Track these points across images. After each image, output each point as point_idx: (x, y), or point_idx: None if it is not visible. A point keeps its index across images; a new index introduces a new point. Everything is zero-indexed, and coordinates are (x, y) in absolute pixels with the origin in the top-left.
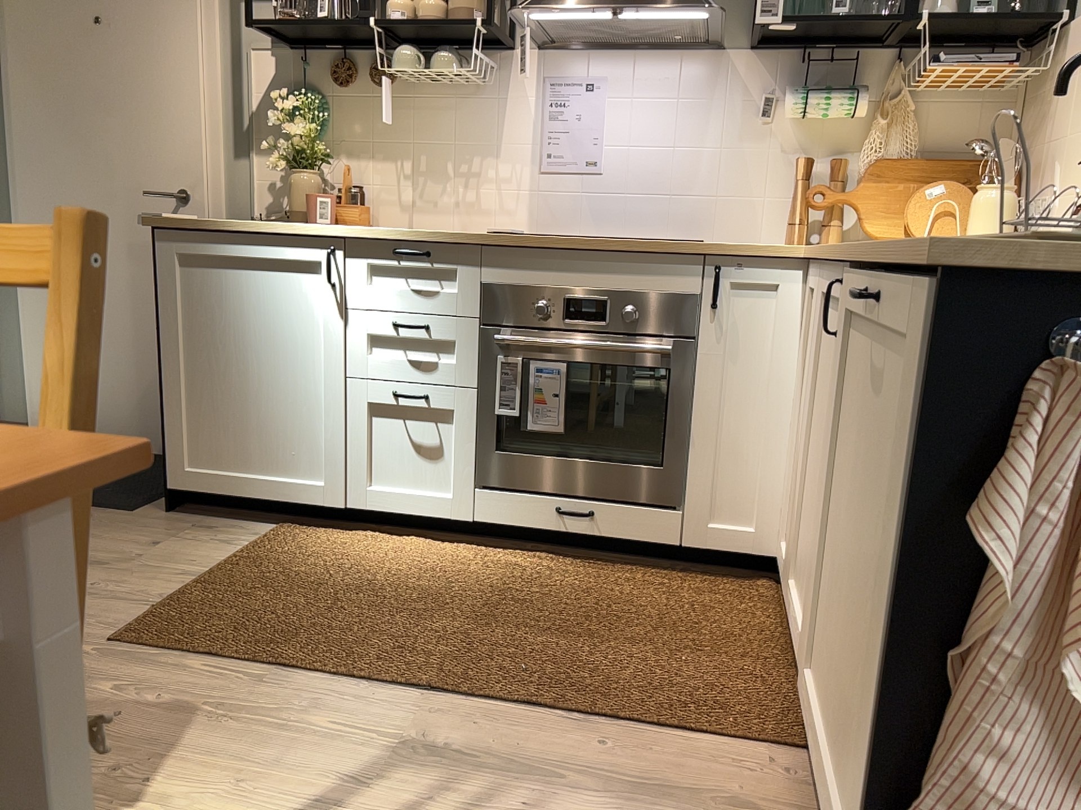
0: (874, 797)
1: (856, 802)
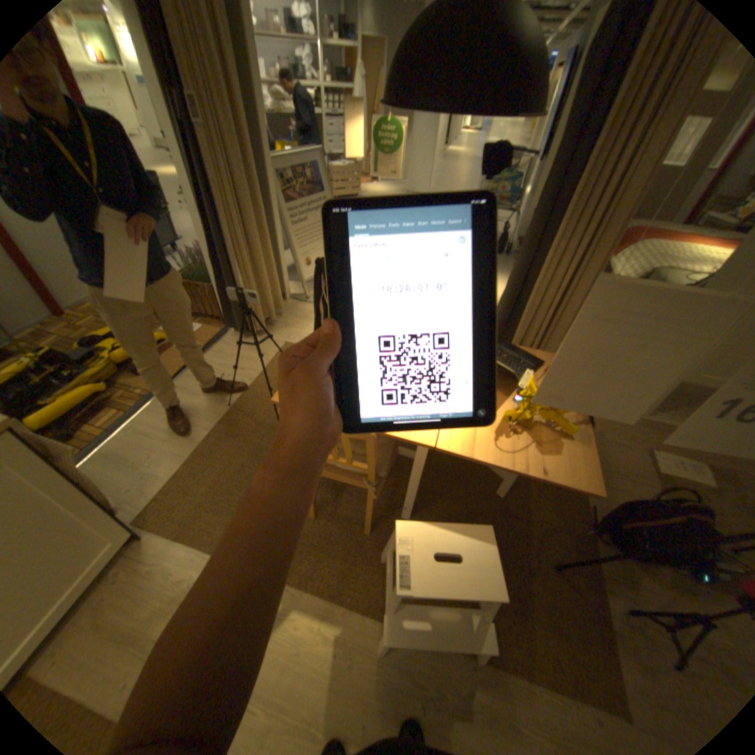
0: (107, 513)
1: (102, 531)
